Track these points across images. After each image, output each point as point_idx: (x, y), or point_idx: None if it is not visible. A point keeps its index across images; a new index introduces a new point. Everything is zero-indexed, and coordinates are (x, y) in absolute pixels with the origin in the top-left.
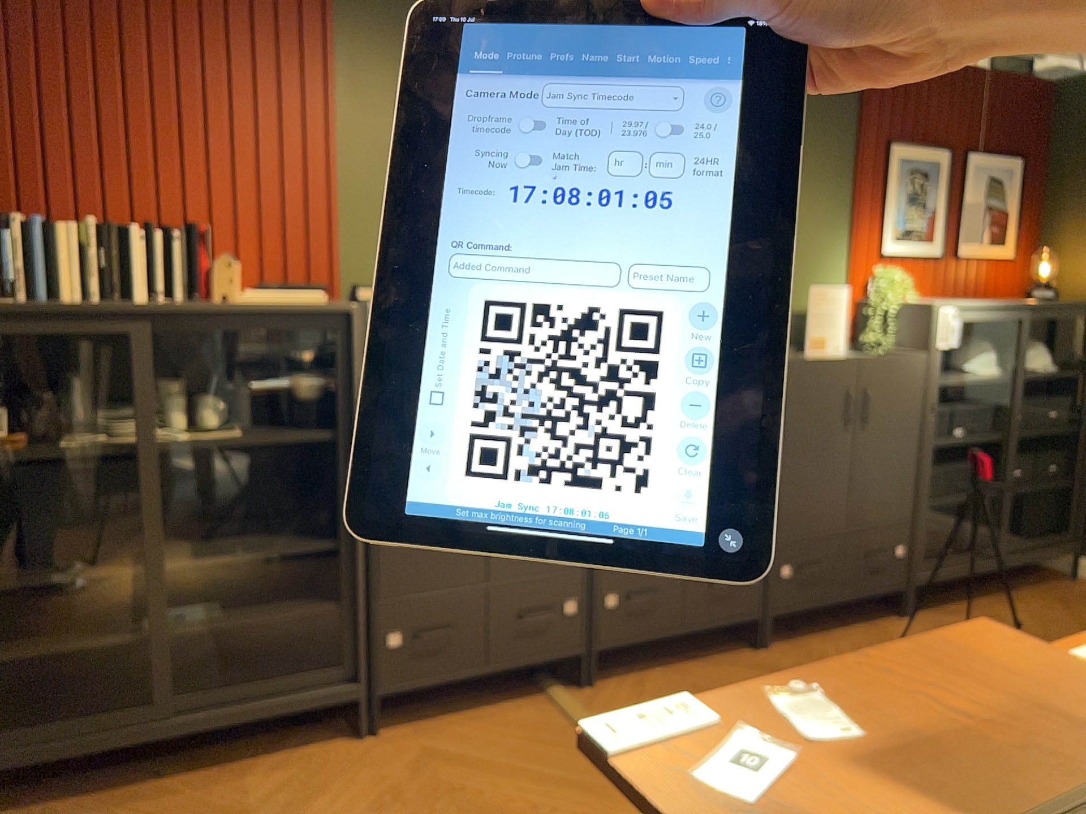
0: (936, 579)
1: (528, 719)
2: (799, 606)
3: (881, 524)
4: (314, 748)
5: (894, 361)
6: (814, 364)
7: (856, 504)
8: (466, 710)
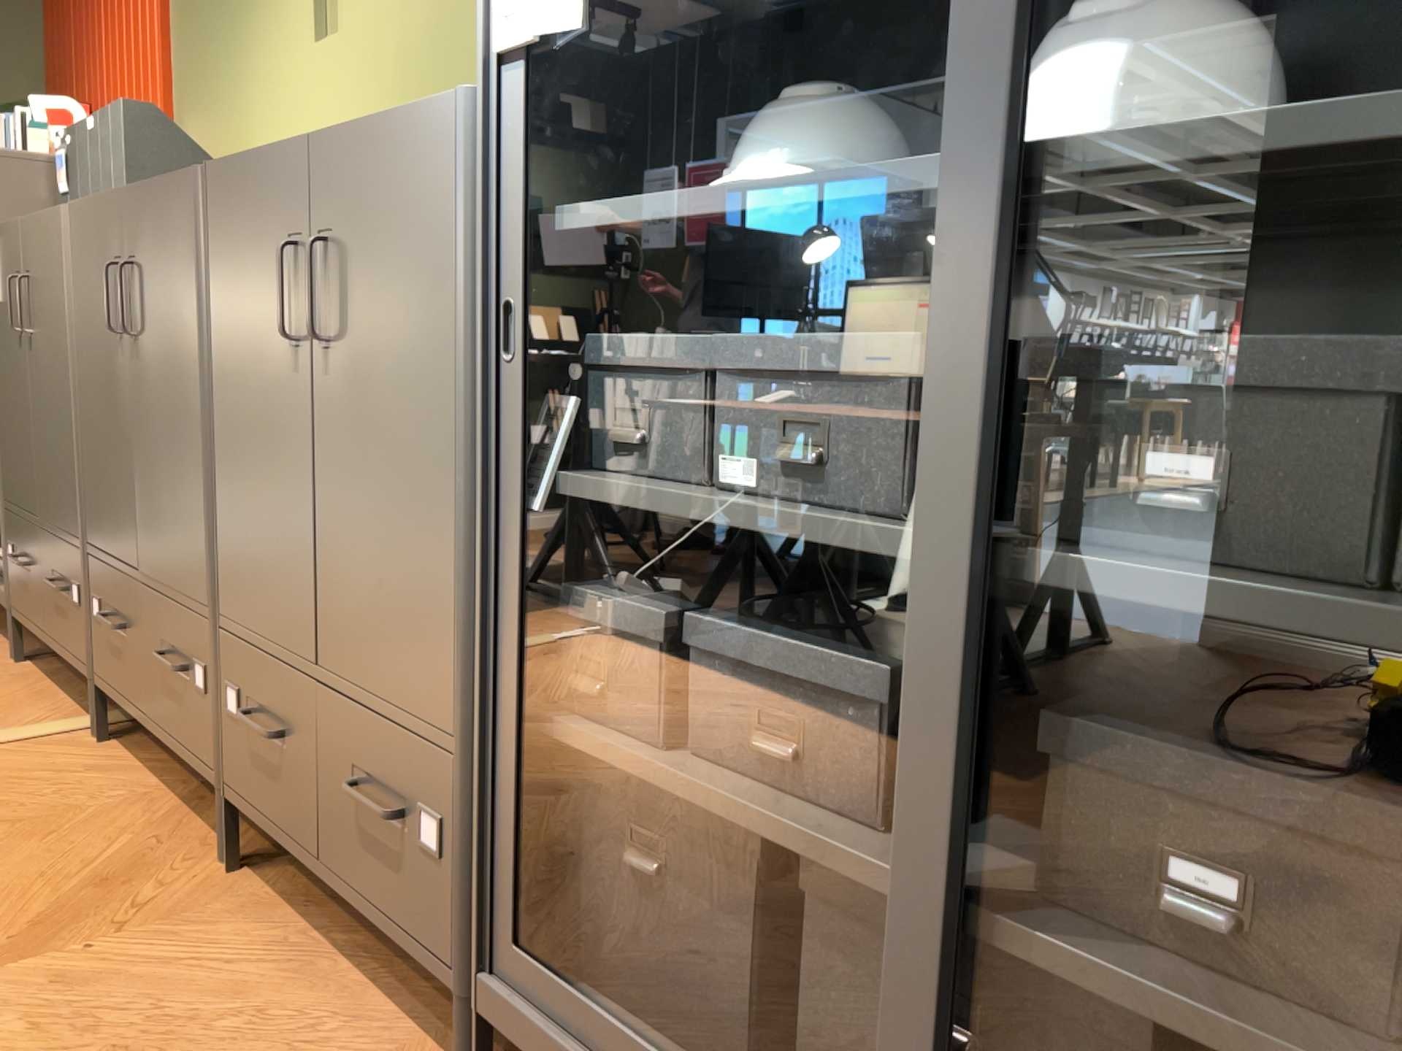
0: (534, 1048)
1: (19, 717)
2: (254, 811)
3: (377, 698)
4: (10, 648)
5: (373, 131)
6: (238, 169)
7: (325, 599)
8: (68, 689)
